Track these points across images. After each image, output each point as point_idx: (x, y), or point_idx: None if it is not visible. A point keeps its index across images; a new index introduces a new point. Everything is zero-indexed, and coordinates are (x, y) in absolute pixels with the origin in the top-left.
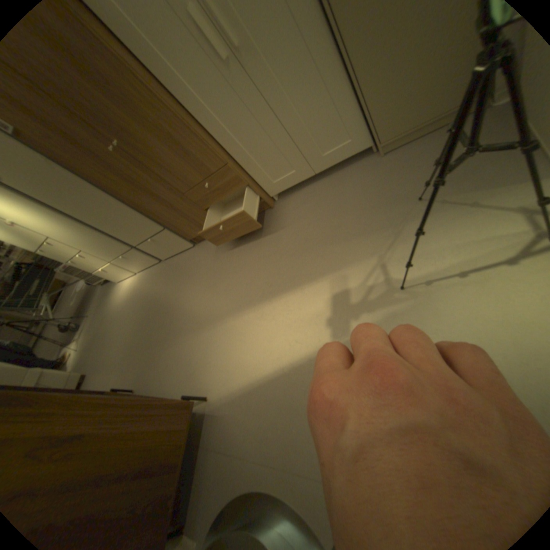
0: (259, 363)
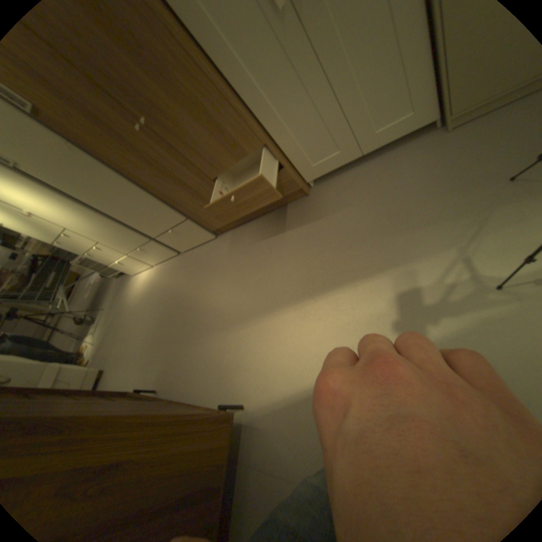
0: (306, 370)
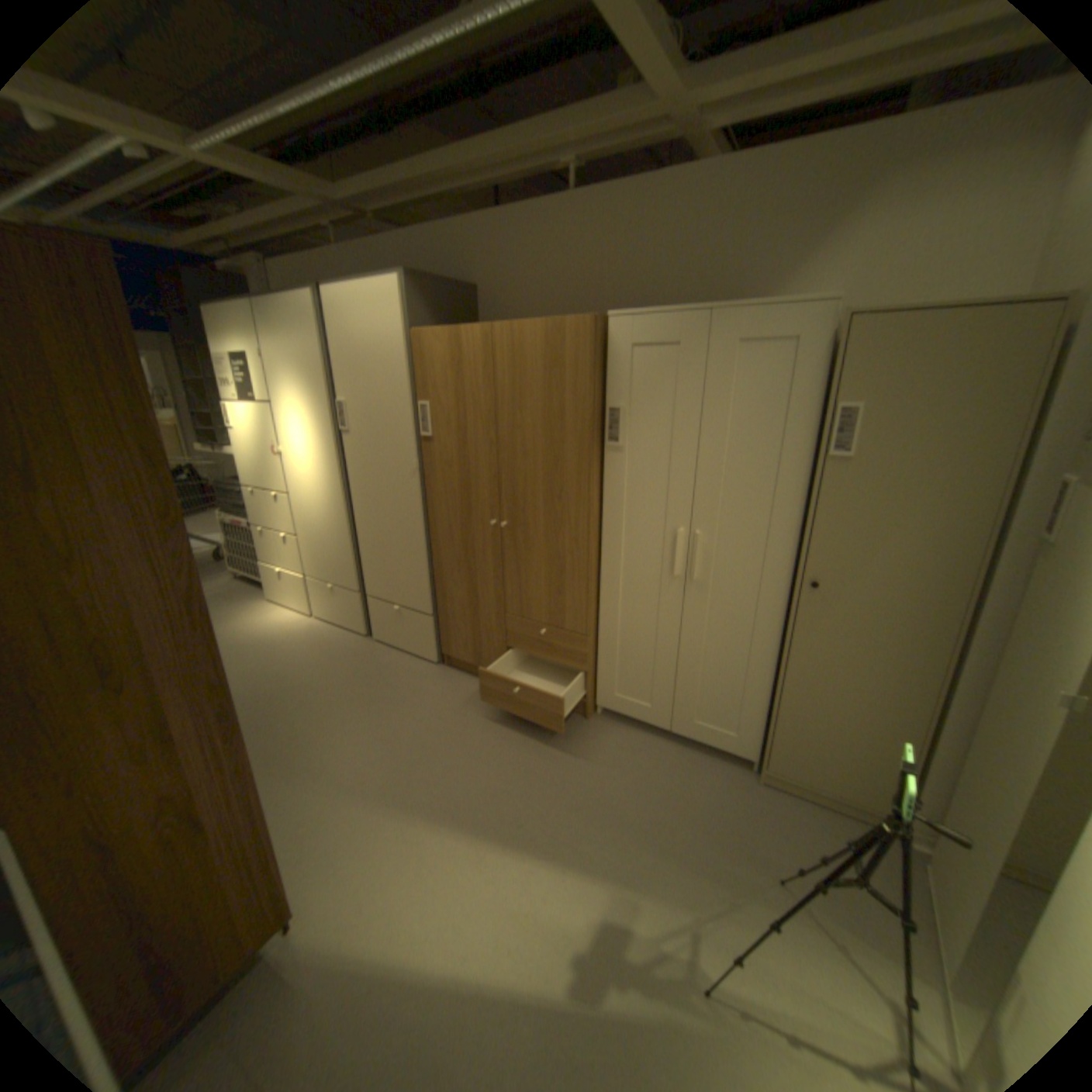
0: (425, 938)
